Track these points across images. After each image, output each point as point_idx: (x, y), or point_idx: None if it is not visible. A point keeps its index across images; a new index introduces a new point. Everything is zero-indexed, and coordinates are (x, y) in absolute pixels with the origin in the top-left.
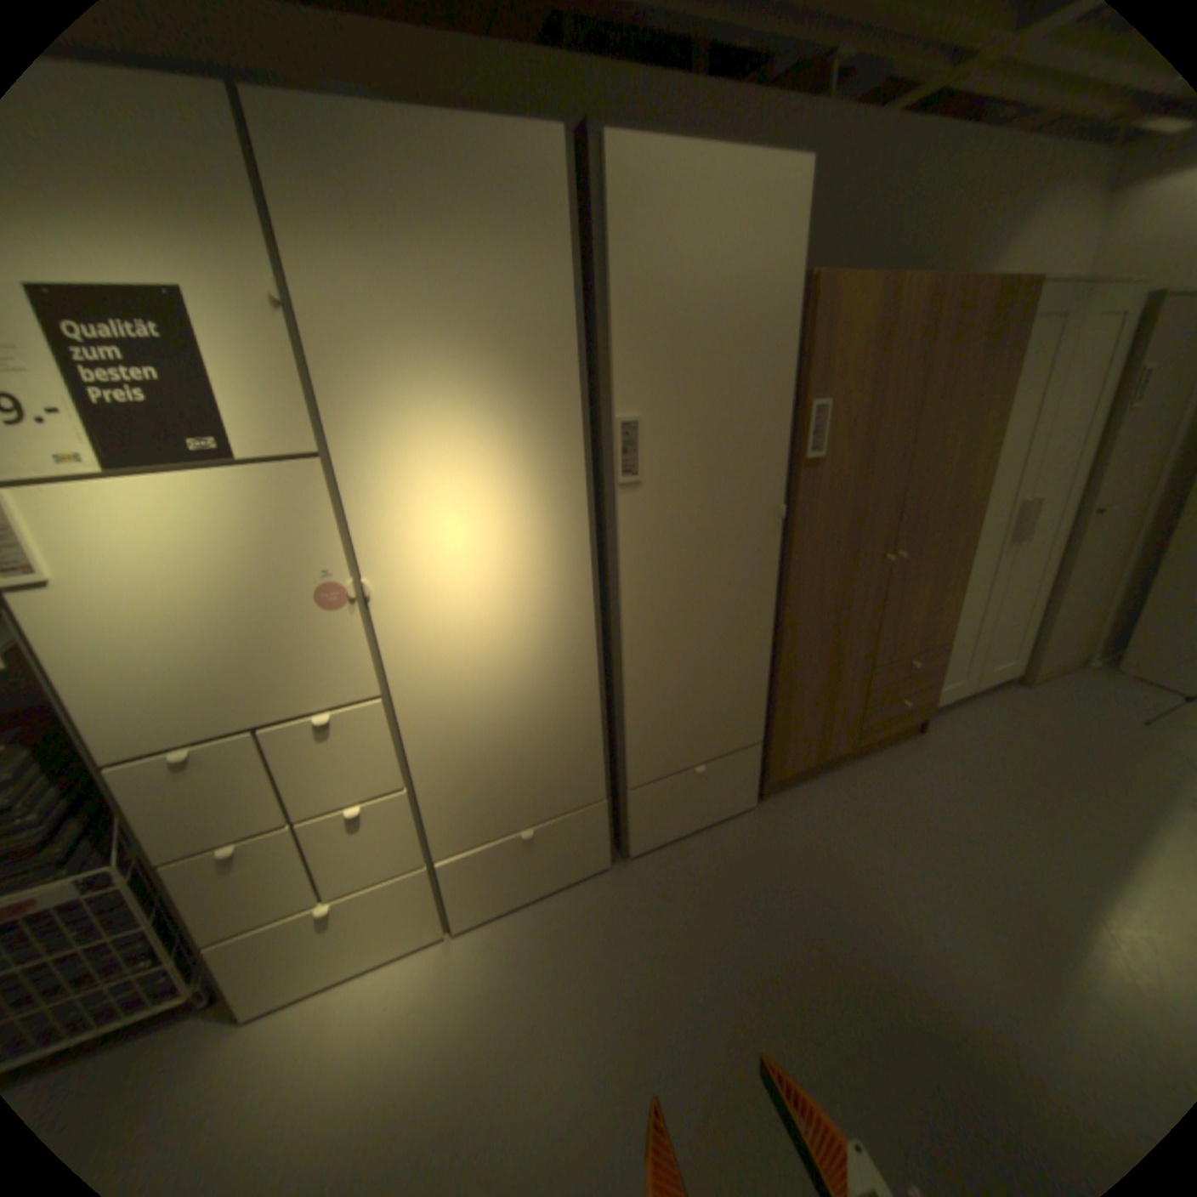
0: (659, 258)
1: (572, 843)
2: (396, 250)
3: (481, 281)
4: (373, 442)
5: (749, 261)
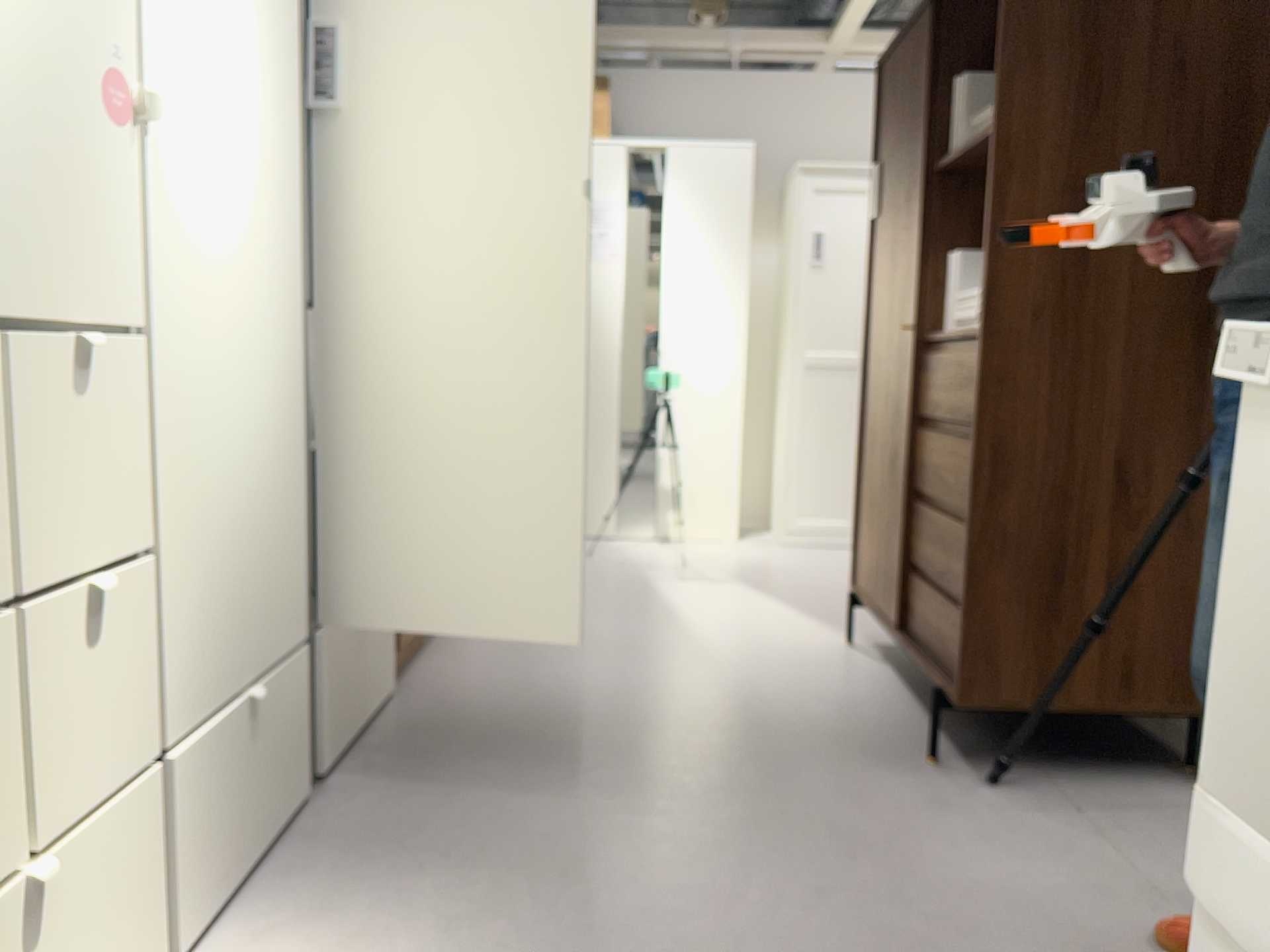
0: None
1: (279, 734)
2: None
3: None
4: None
5: None
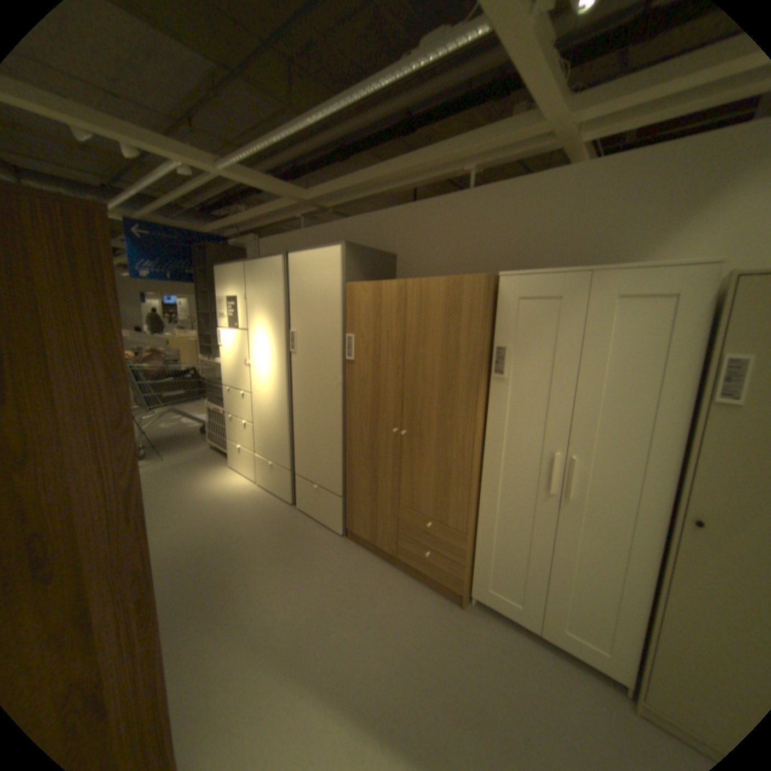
0: (299, 286)
1: (281, 481)
2: (258, 289)
3: (268, 294)
4: (253, 330)
5: (322, 284)
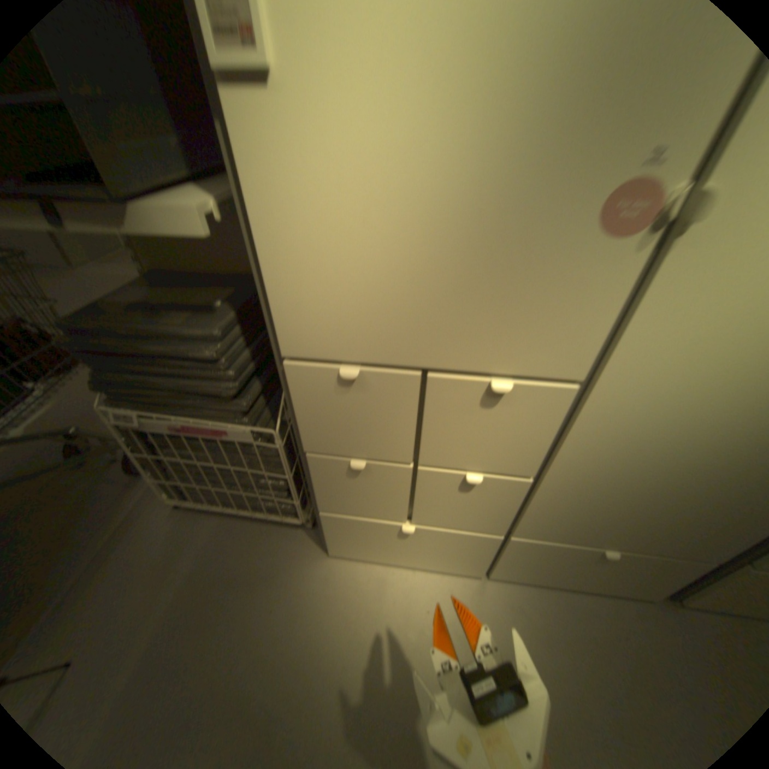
0: None
1: (647, 576)
2: None
3: None
4: None
5: None
